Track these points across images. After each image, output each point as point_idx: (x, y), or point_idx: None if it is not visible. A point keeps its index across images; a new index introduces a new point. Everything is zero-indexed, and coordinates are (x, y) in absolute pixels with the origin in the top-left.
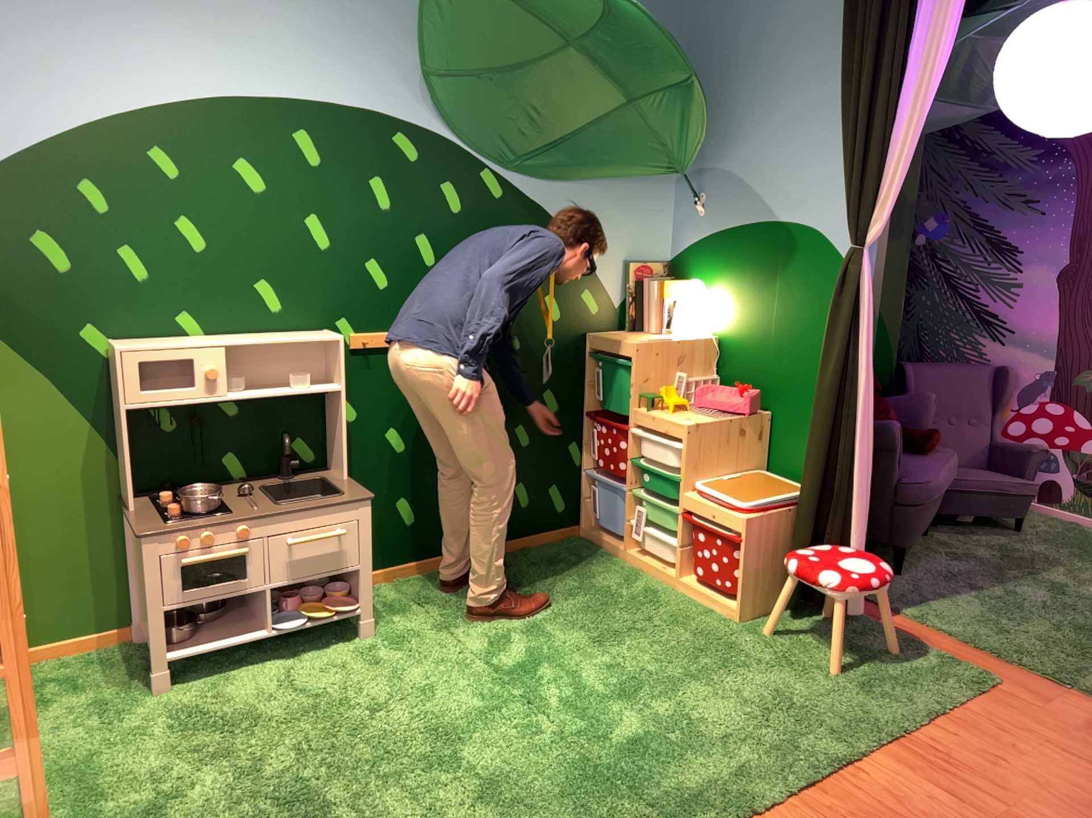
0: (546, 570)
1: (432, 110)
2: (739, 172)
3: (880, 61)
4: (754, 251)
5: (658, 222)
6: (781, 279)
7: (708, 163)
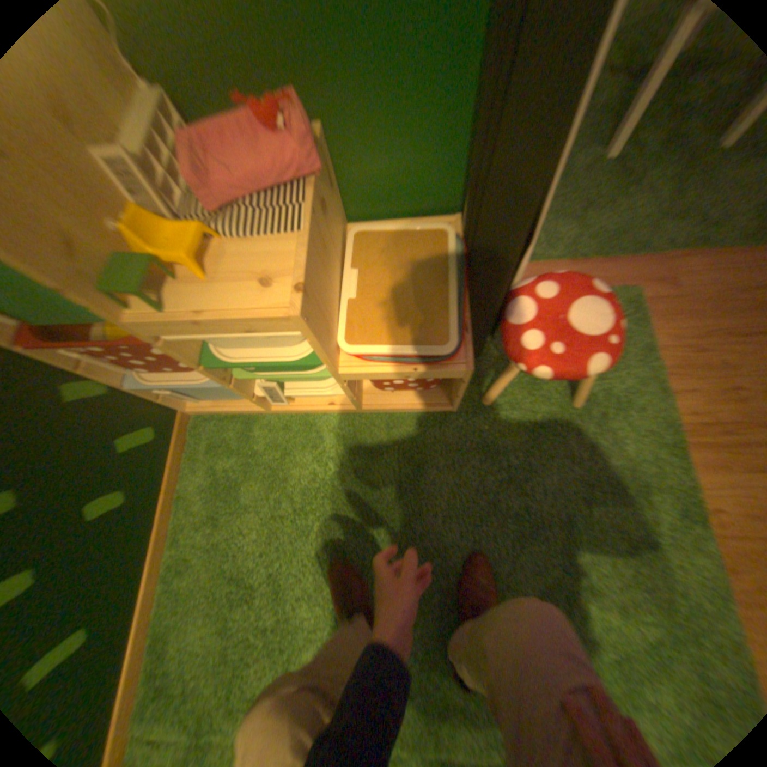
0: (234, 513)
1: None
2: None
3: None
4: None
5: None
6: None
7: None
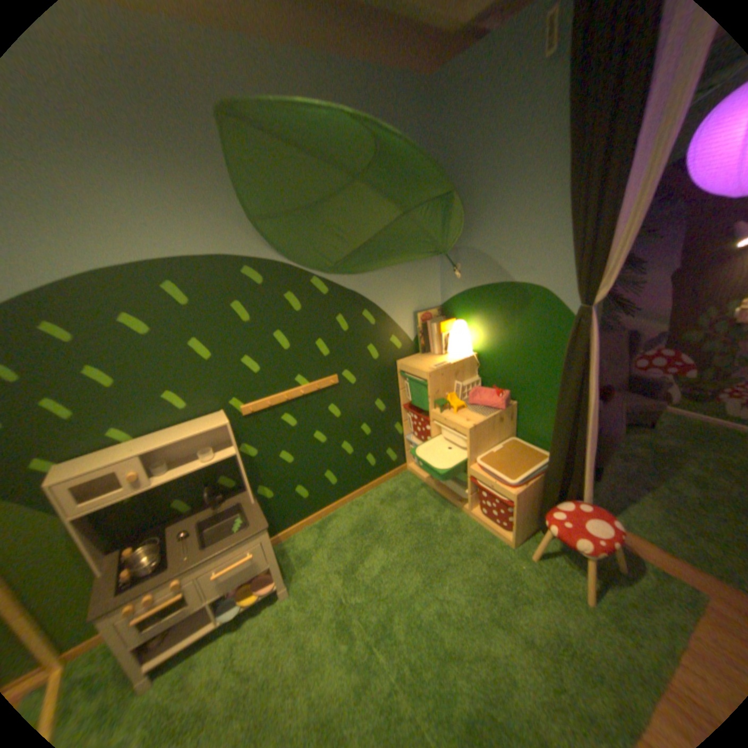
0: (390, 506)
1: (266, 245)
2: (482, 249)
3: (607, 155)
4: (497, 302)
5: (430, 285)
6: (518, 321)
7: (460, 245)
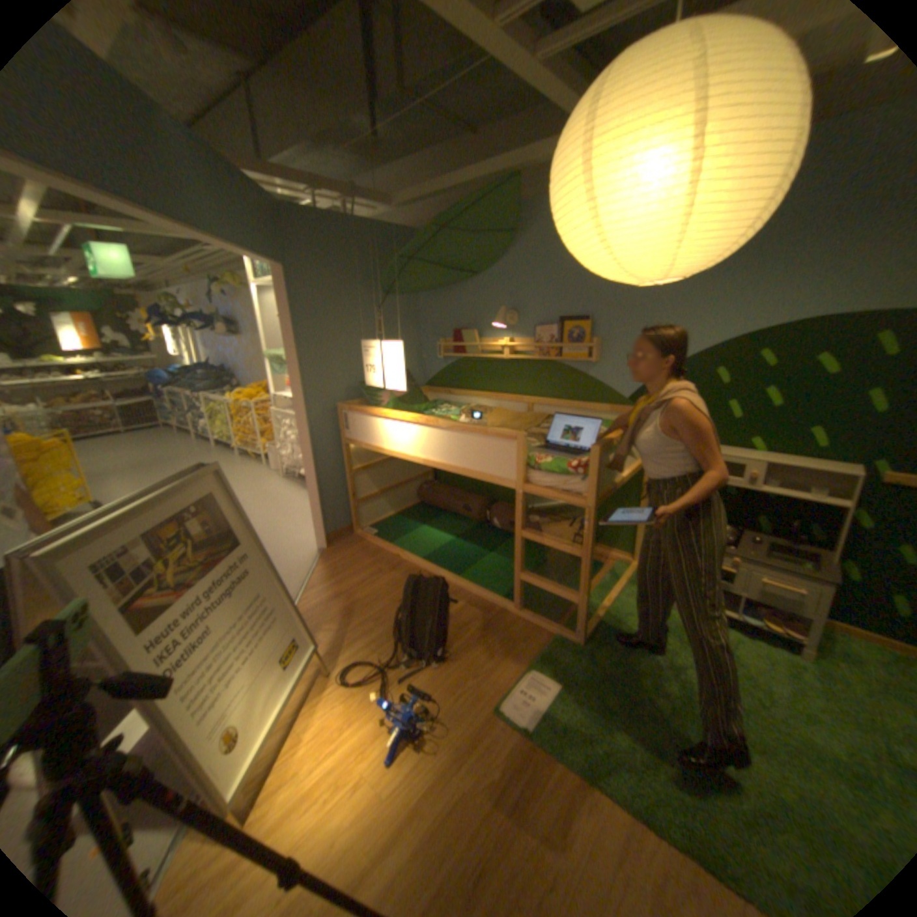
0: None
1: None
2: None
3: None
4: None
5: None
6: None
7: None
